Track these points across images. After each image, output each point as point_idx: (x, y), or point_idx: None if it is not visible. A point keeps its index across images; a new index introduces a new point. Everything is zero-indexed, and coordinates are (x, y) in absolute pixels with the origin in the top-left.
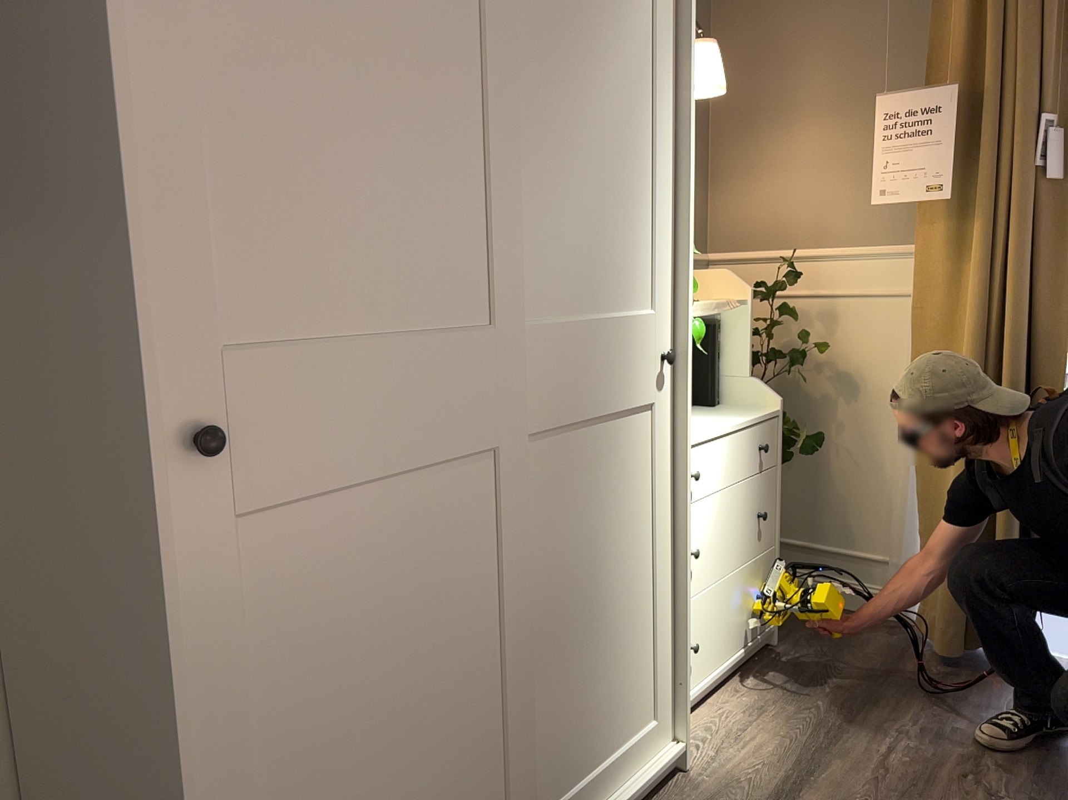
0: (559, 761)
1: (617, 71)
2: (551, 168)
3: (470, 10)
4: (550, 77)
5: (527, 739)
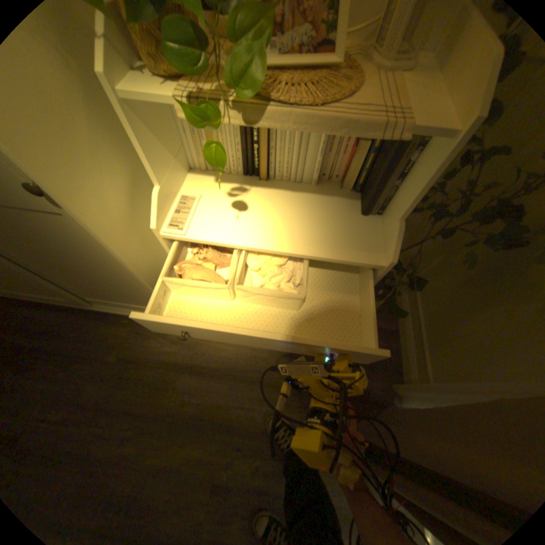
0: (94, 294)
1: None
2: None
3: None
4: None
5: (56, 284)
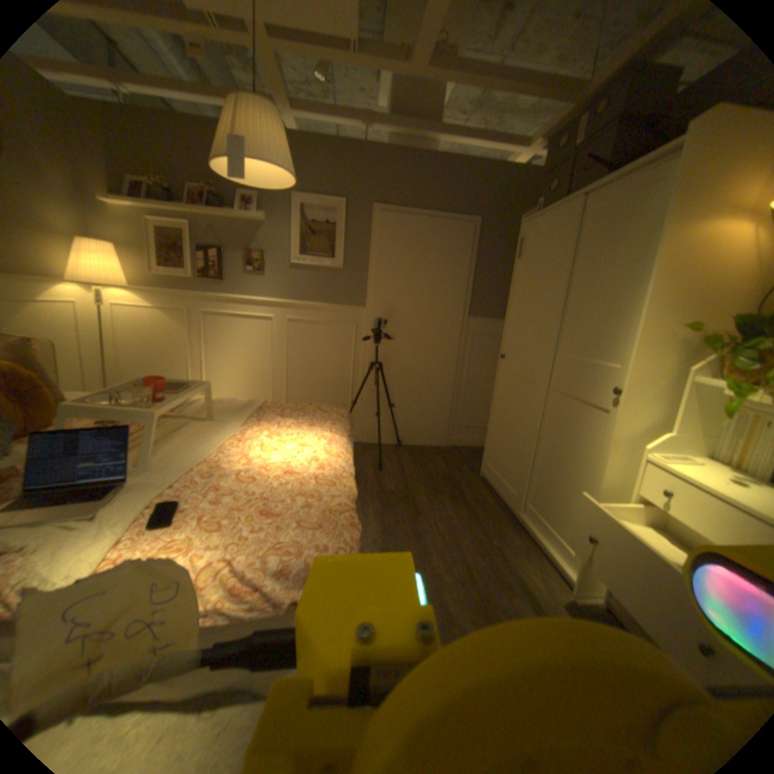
0: (539, 501)
1: (622, 257)
2: (581, 305)
3: (558, 268)
4: (587, 274)
5: (531, 476)
